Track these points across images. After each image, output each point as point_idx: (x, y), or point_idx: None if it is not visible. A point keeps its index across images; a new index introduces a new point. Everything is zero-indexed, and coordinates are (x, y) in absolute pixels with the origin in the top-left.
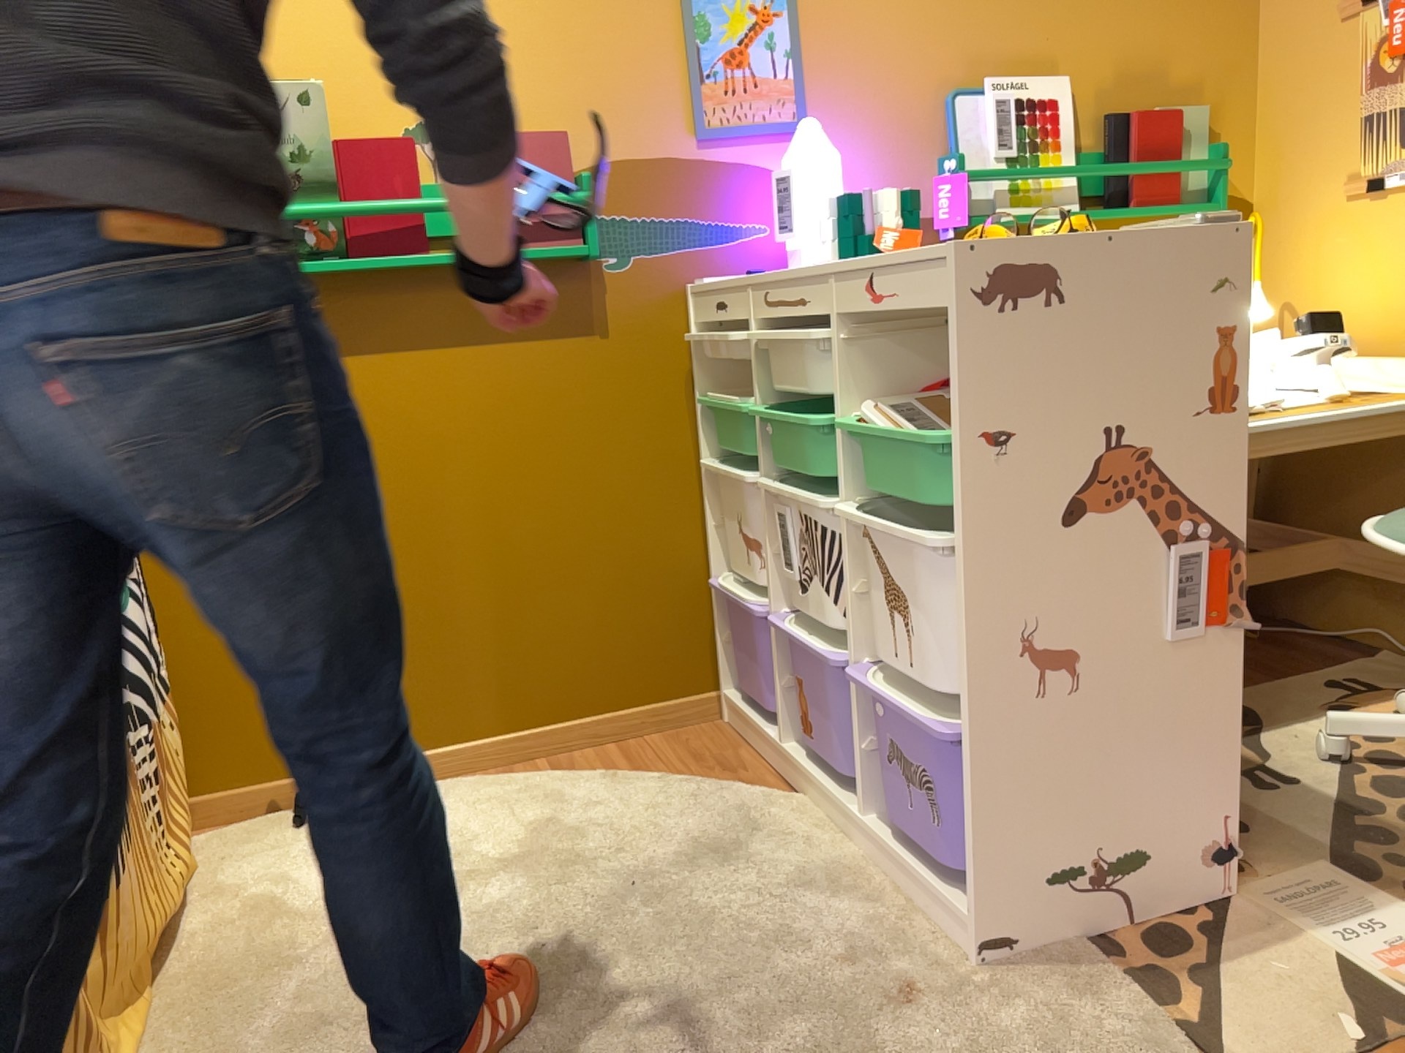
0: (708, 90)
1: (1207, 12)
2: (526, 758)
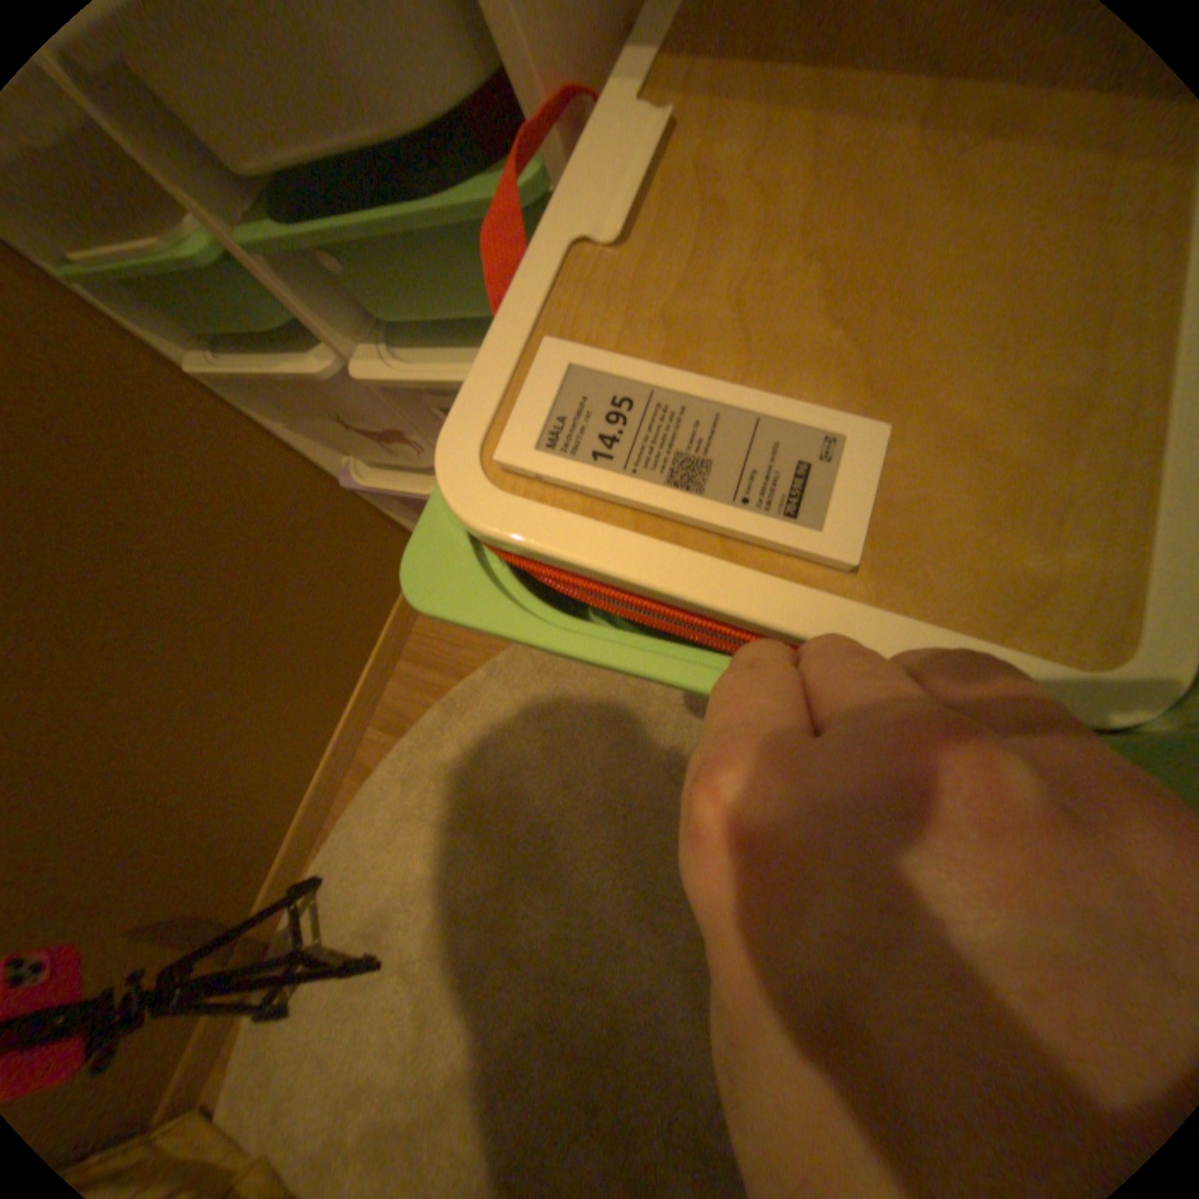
0: None
1: None
2: (361, 747)
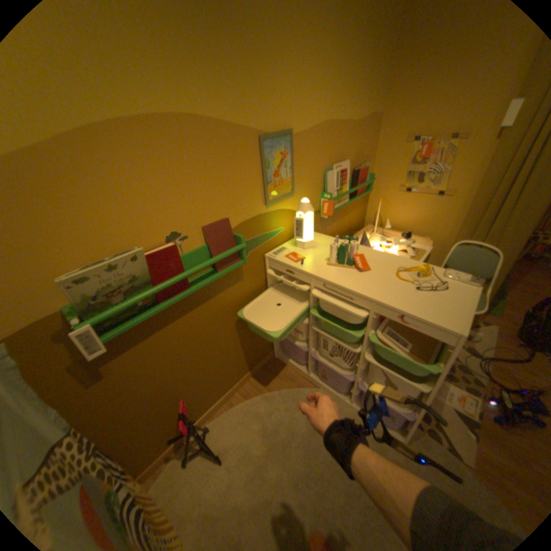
0: (269, 187)
1: (372, 132)
2: (233, 396)
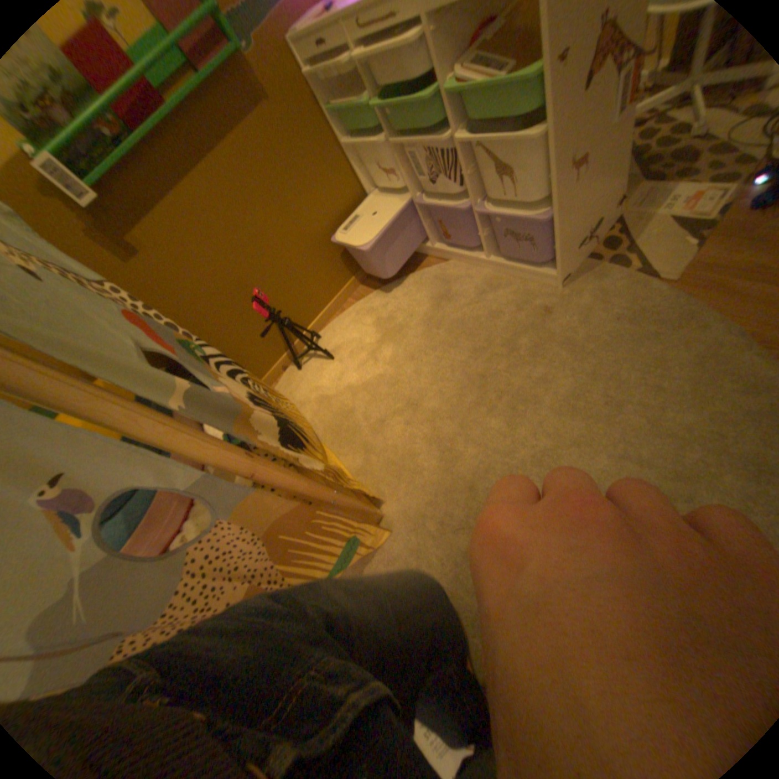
0: None
1: None
2: (344, 302)
